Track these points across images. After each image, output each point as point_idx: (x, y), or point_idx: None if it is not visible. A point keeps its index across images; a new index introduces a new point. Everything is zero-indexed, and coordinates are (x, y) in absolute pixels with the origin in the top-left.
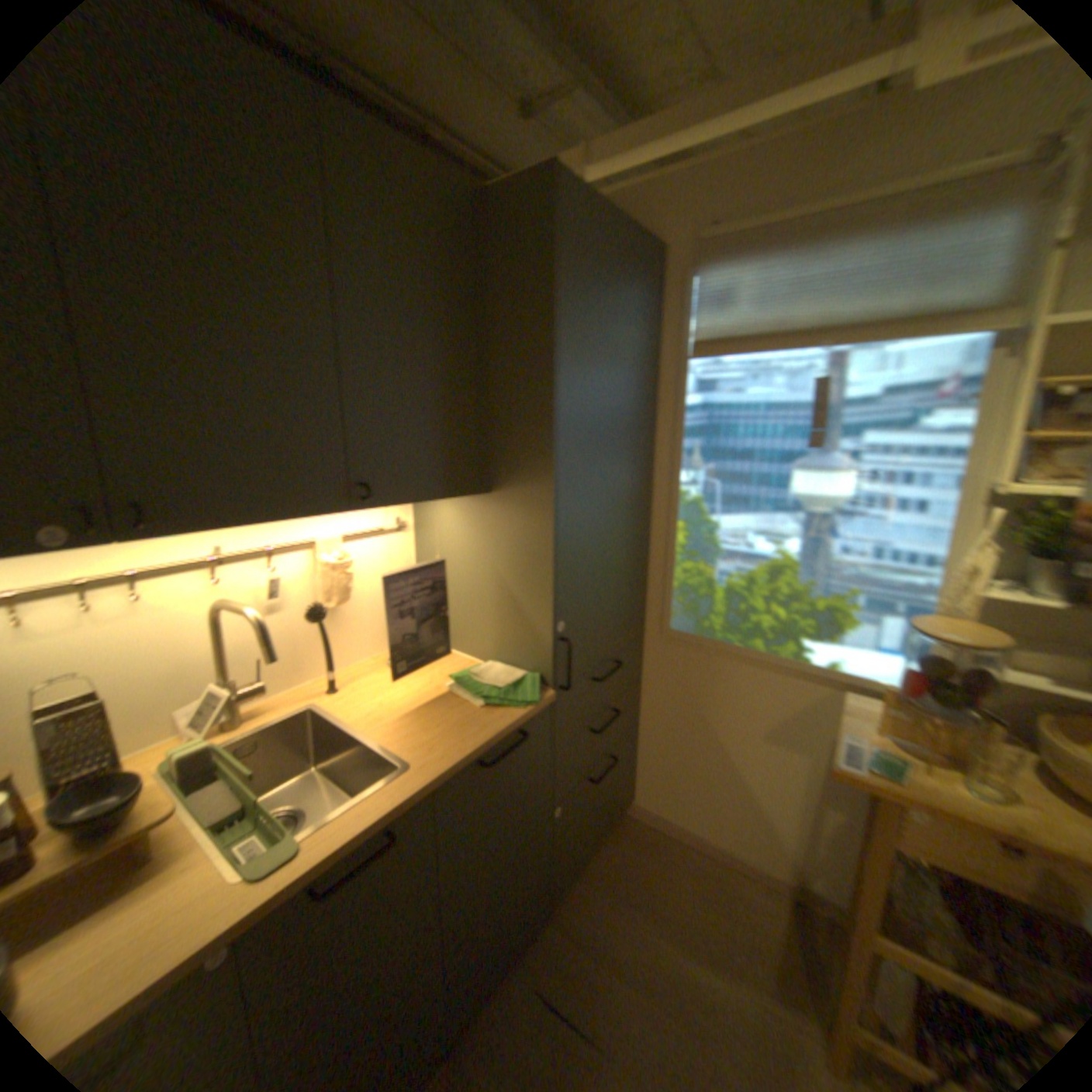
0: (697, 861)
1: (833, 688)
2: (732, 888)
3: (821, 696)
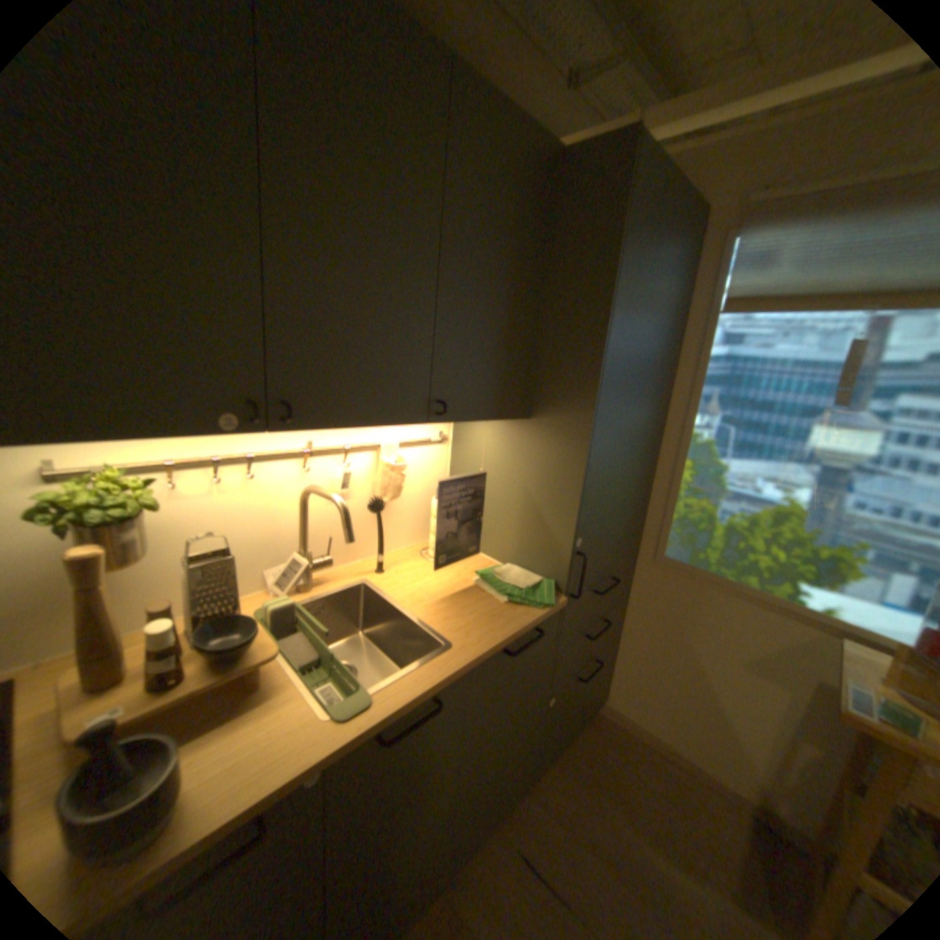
0: (662, 765)
1: (826, 632)
2: (695, 795)
3: (812, 637)
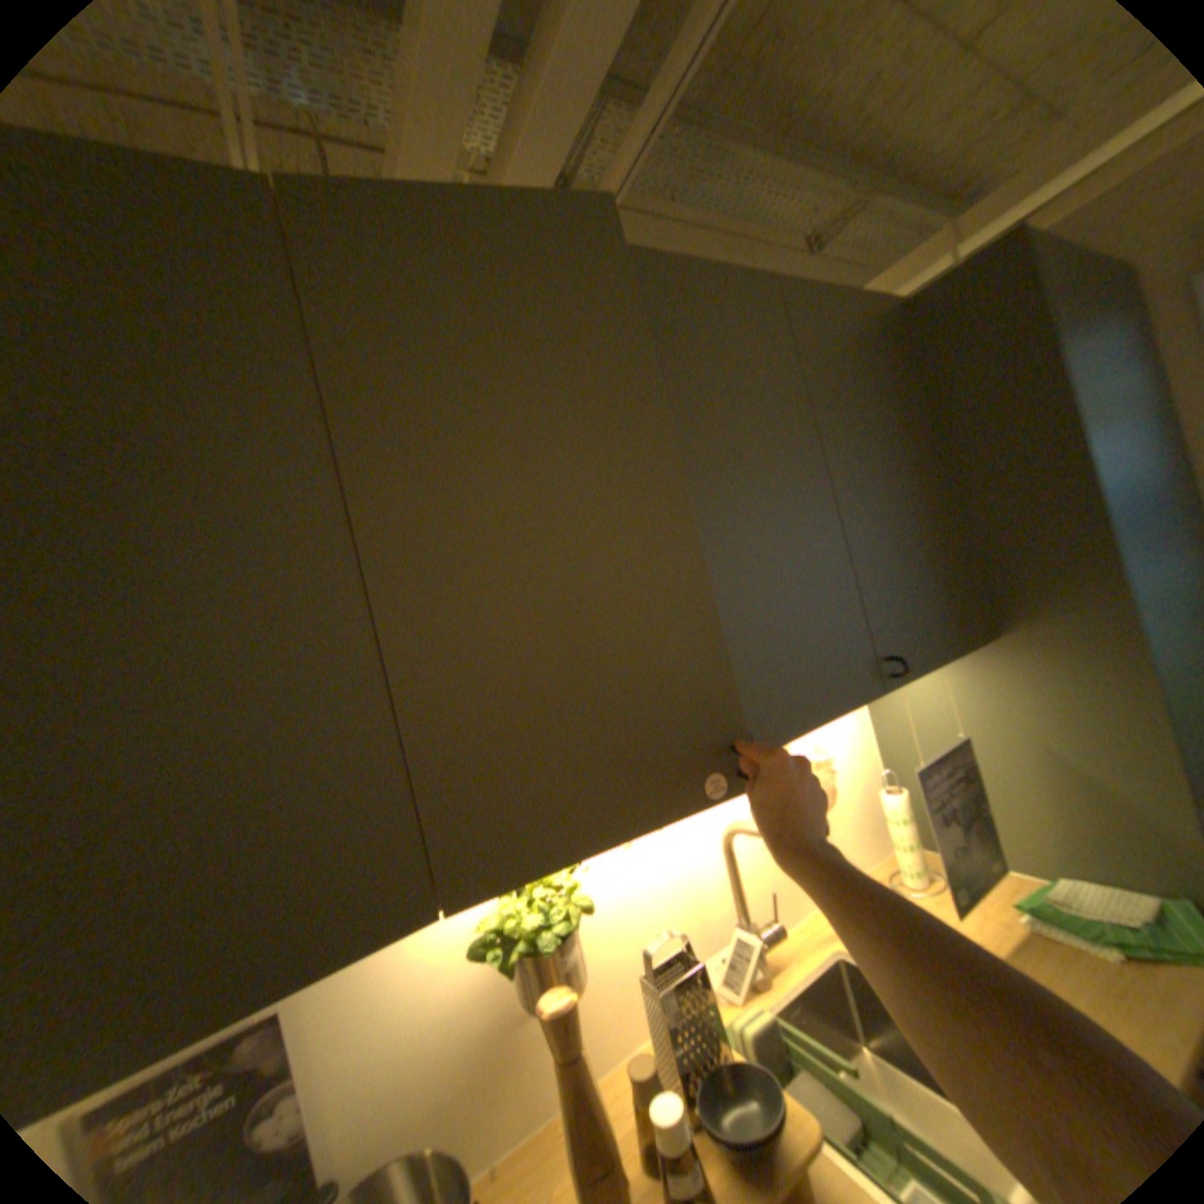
0: None
1: None
2: None
3: None
